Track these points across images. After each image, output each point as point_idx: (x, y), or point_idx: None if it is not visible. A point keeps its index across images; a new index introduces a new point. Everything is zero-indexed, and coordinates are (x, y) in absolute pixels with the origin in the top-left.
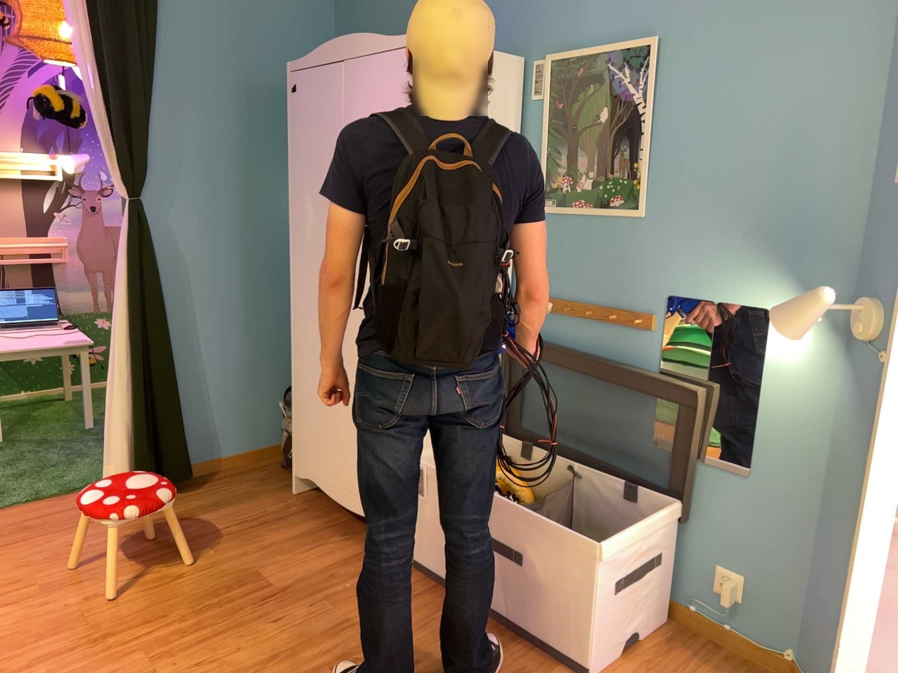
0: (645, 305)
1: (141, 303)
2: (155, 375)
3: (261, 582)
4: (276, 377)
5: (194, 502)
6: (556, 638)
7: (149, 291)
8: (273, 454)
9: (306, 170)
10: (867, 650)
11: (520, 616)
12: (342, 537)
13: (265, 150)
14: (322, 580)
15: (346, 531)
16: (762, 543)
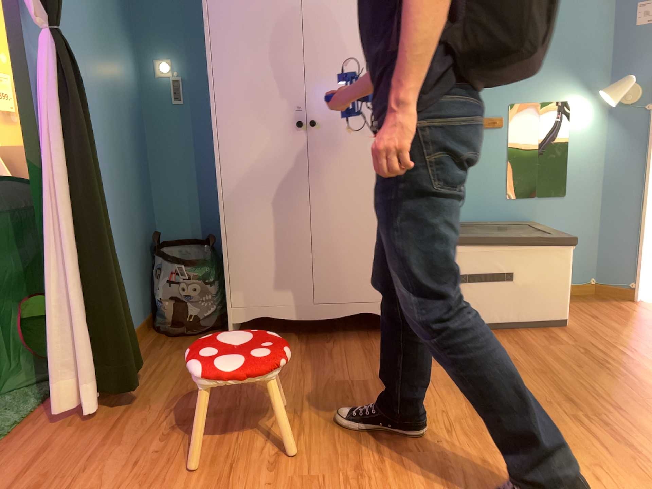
0: (494, 112)
1: (84, 165)
2: (106, 250)
3: (352, 384)
4: (135, 252)
5: (164, 382)
6: (539, 315)
7: (89, 149)
8: (145, 331)
9: (237, 17)
10: (646, 251)
11: (509, 316)
12: (328, 343)
13: (101, 7)
14: (377, 363)
15: (321, 340)
16: (575, 229)
